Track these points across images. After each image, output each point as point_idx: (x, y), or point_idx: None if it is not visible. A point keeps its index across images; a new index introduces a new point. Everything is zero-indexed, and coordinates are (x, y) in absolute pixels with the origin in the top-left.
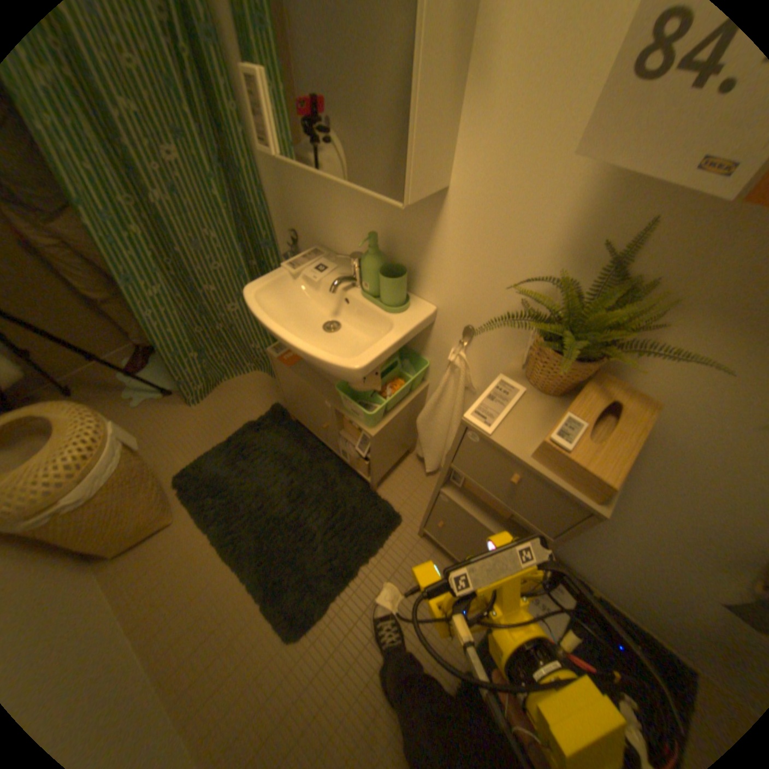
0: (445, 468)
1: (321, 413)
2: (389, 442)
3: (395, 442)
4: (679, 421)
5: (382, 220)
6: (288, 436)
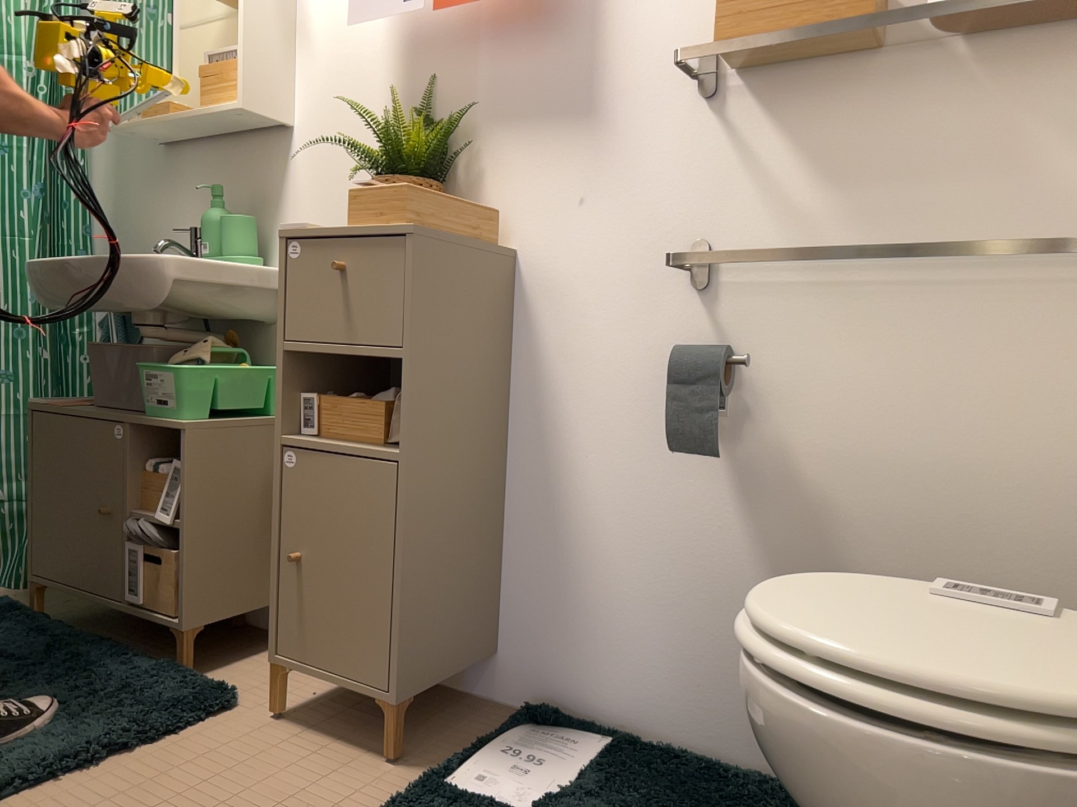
0: (283, 362)
1: (110, 481)
2: (228, 493)
3: (242, 512)
4: (534, 246)
5: (240, 197)
6: (21, 622)
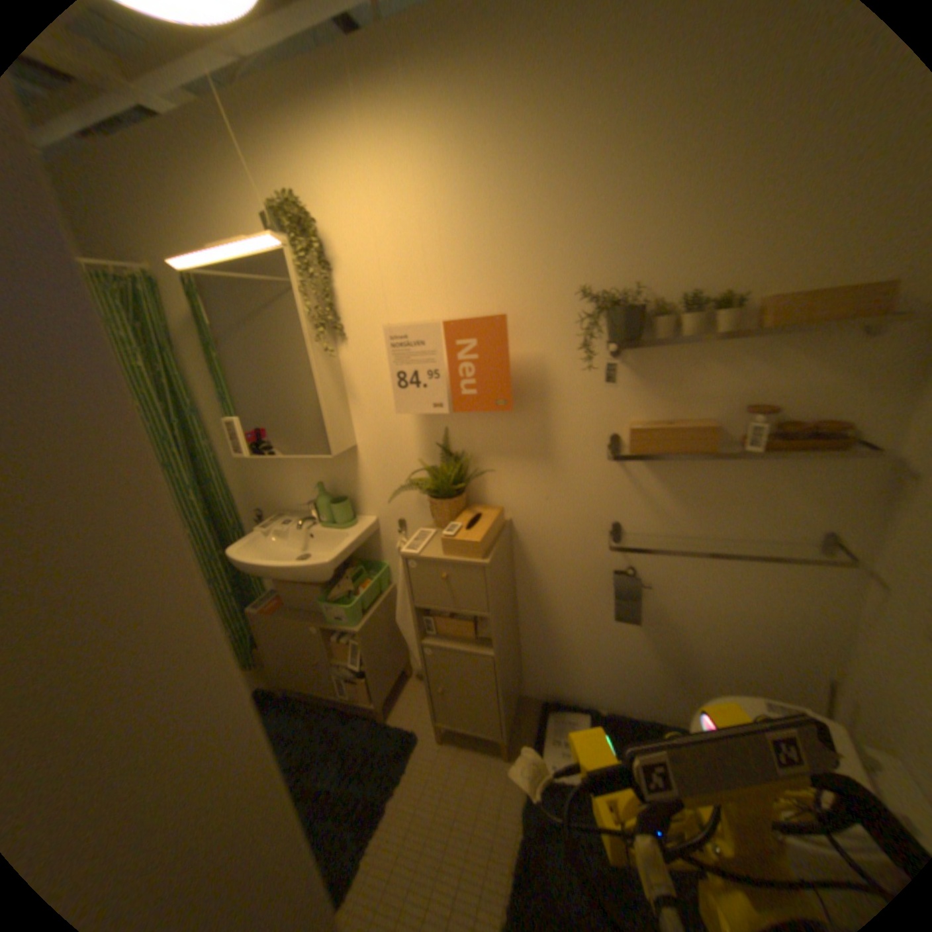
0: (412, 612)
1: (307, 651)
2: (376, 647)
3: (383, 649)
4: (521, 517)
5: (324, 477)
6: (275, 715)
